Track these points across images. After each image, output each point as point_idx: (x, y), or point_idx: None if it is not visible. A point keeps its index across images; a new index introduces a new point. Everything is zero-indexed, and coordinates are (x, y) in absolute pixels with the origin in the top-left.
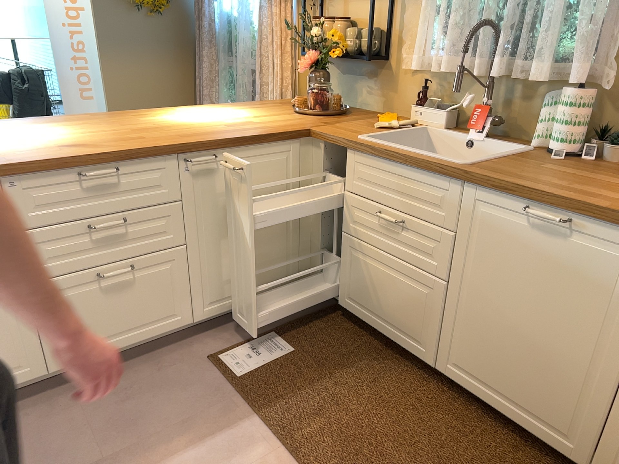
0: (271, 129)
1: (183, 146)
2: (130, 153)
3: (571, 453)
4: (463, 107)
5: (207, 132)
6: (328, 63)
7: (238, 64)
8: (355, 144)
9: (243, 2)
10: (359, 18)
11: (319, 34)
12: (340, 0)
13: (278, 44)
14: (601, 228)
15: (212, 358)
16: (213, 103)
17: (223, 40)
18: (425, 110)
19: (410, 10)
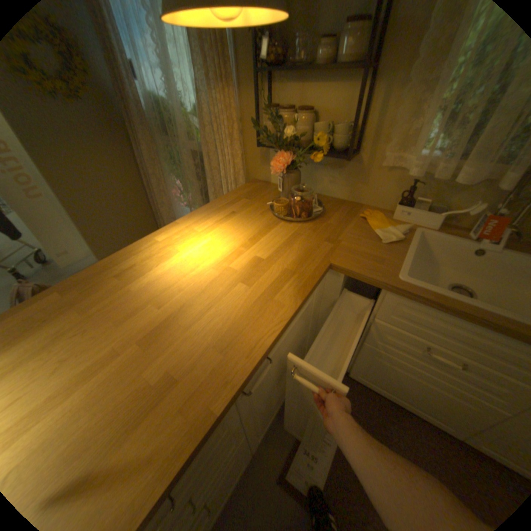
0: (301, 281)
1: (241, 389)
2: (181, 470)
3: None
4: (473, 213)
5: (240, 319)
6: (306, 163)
7: (178, 146)
8: (409, 293)
9: (169, 80)
10: (323, 105)
11: (294, 132)
12: (297, 81)
13: (226, 132)
14: None
15: (282, 485)
16: (159, 179)
17: (155, 121)
18: (418, 211)
19: (400, 98)
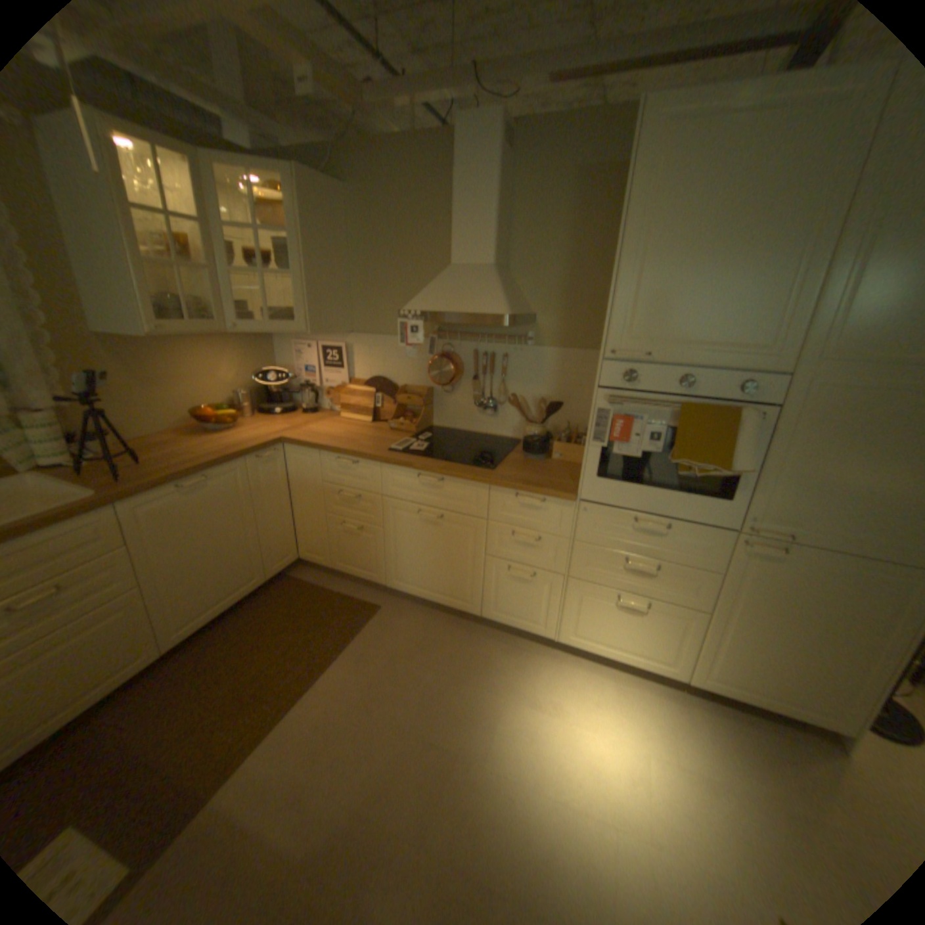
0: None
1: None
2: None
3: (258, 584)
4: None
5: None
6: None
7: None
8: None
9: None
10: None
11: None
12: None
13: None
14: (218, 471)
15: None
16: None
17: None
18: None
19: None
